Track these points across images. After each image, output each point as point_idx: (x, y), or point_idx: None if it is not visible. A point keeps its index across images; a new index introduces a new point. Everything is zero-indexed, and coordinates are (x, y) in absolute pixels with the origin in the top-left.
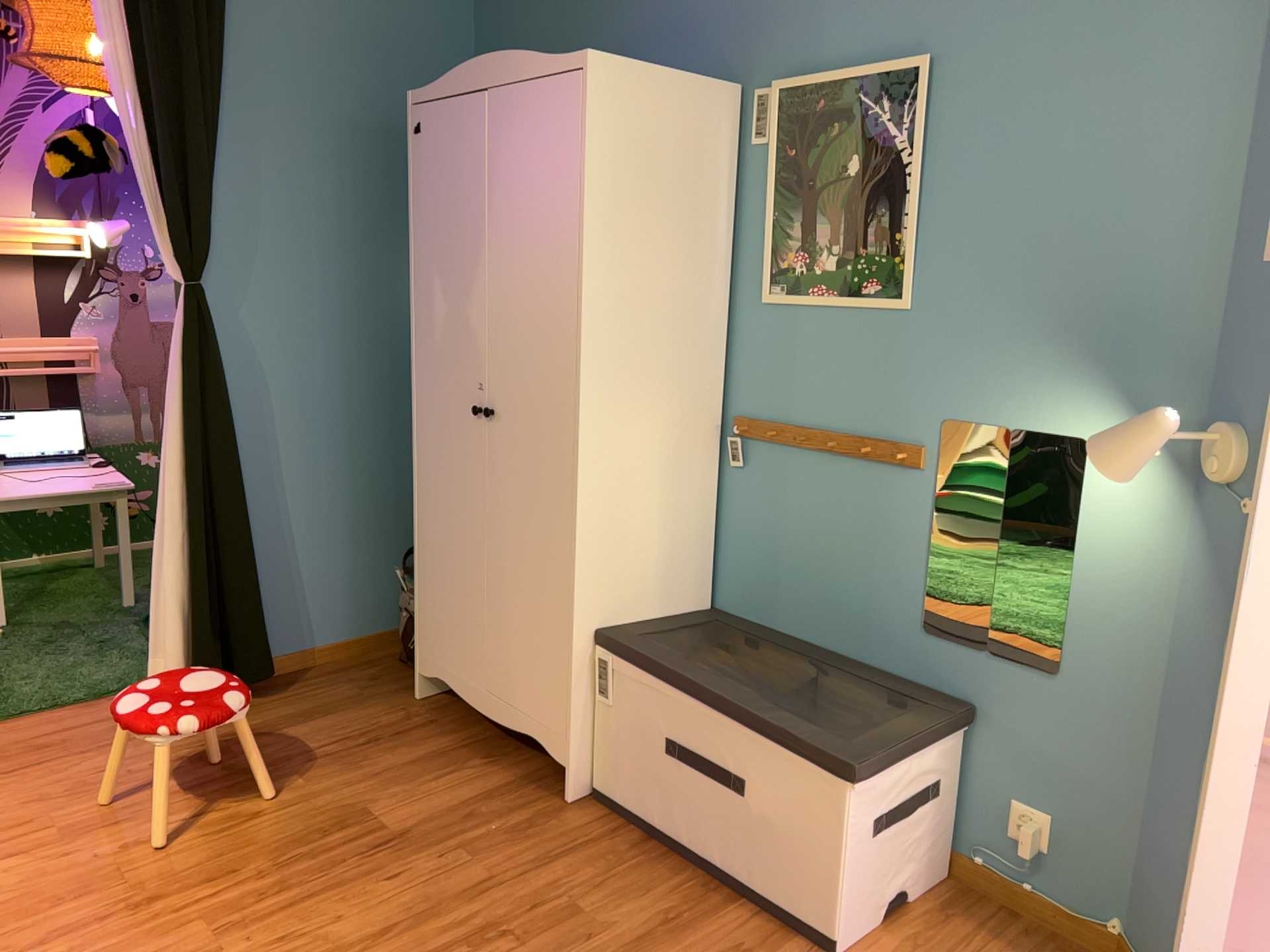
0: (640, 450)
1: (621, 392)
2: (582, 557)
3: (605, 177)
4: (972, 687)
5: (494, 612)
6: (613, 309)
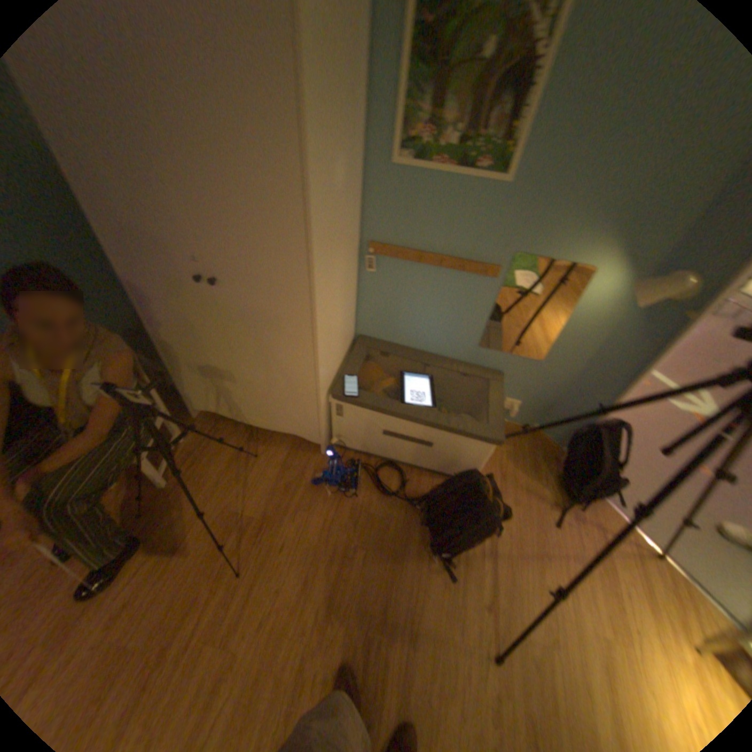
0: (336, 290)
1: (329, 262)
2: (321, 366)
3: (315, 59)
4: (498, 366)
5: (246, 384)
6: (324, 202)
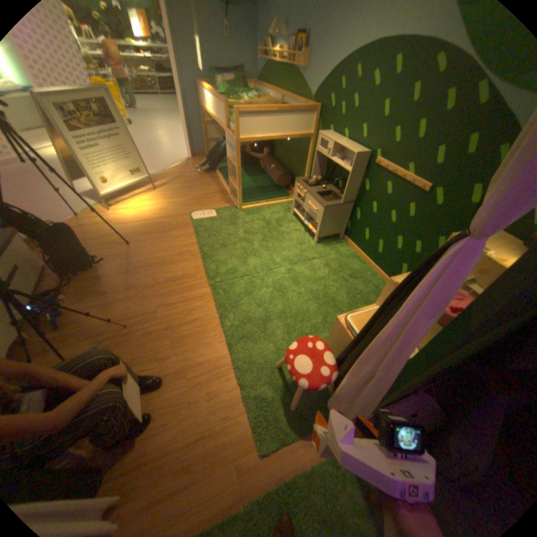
0: None
1: None
2: None
3: None
4: None
5: None
6: None
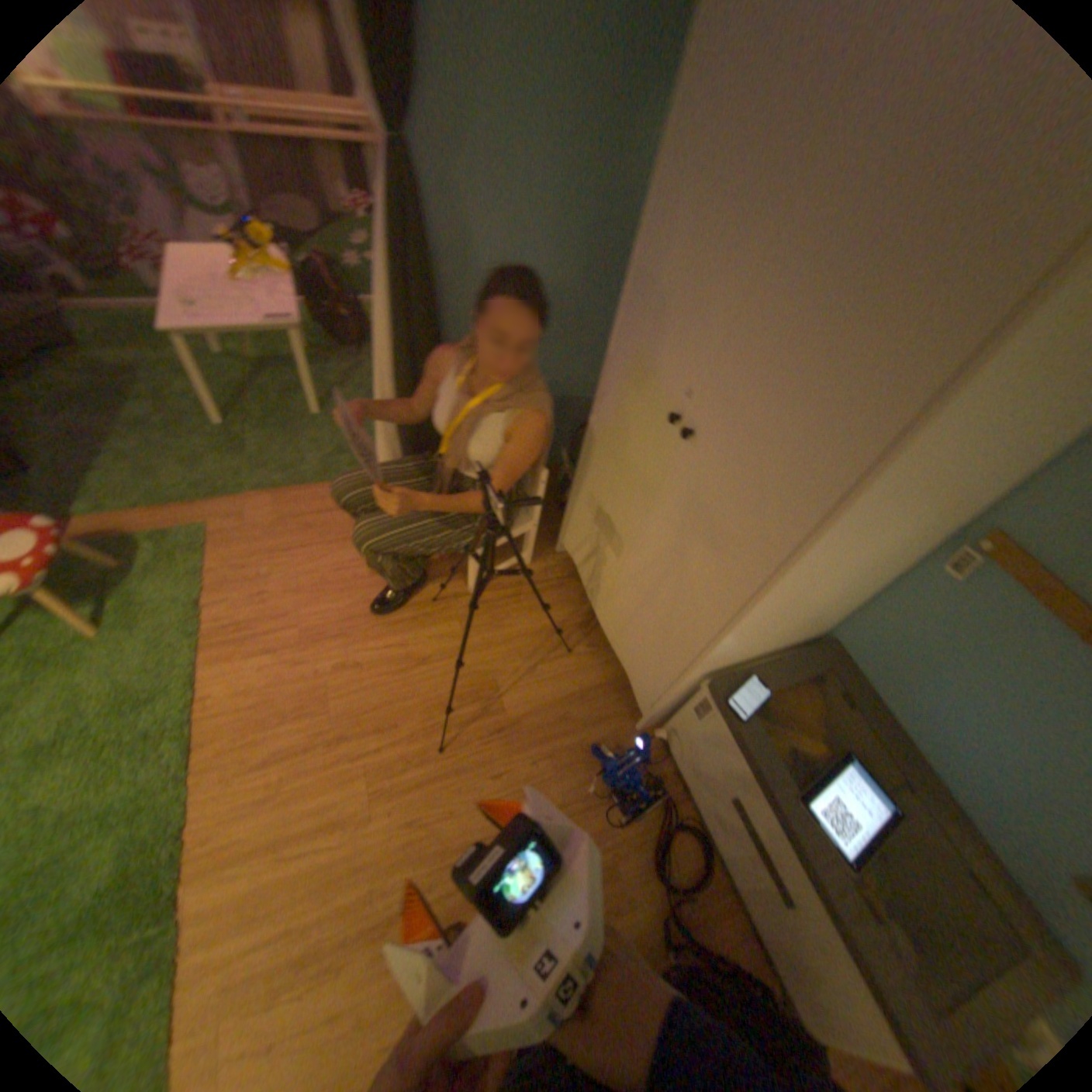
0: (854, 567)
1: (881, 526)
2: (729, 645)
3: None
4: None
5: (628, 572)
6: (963, 437)
